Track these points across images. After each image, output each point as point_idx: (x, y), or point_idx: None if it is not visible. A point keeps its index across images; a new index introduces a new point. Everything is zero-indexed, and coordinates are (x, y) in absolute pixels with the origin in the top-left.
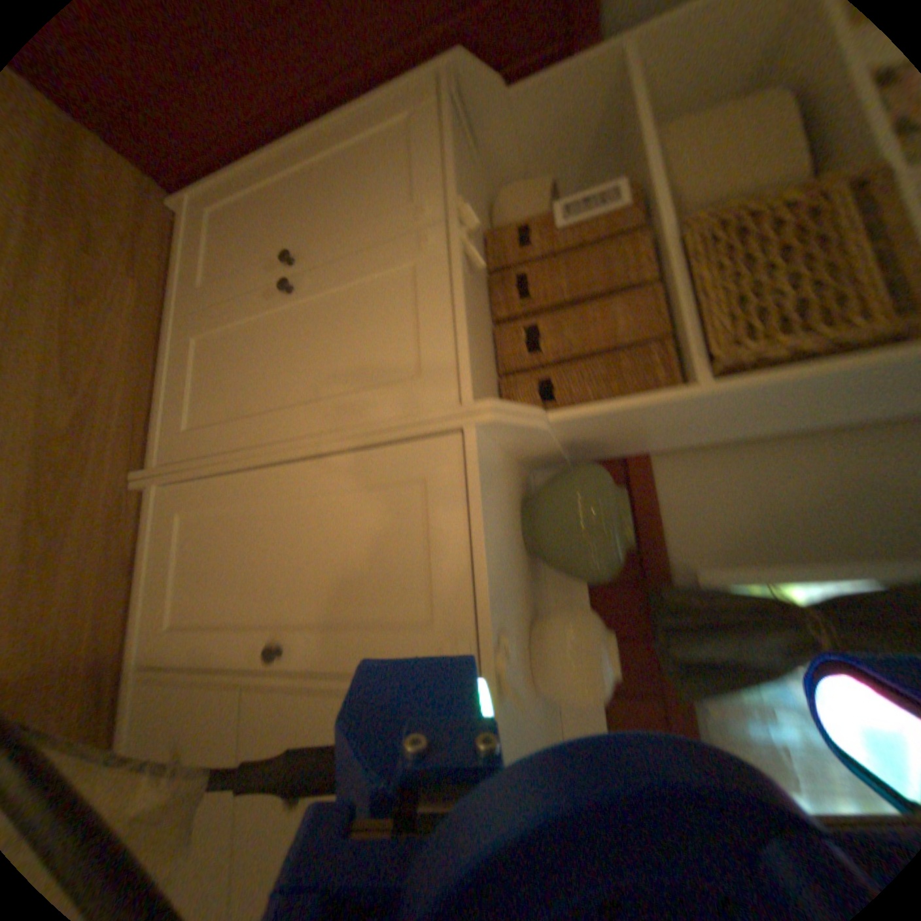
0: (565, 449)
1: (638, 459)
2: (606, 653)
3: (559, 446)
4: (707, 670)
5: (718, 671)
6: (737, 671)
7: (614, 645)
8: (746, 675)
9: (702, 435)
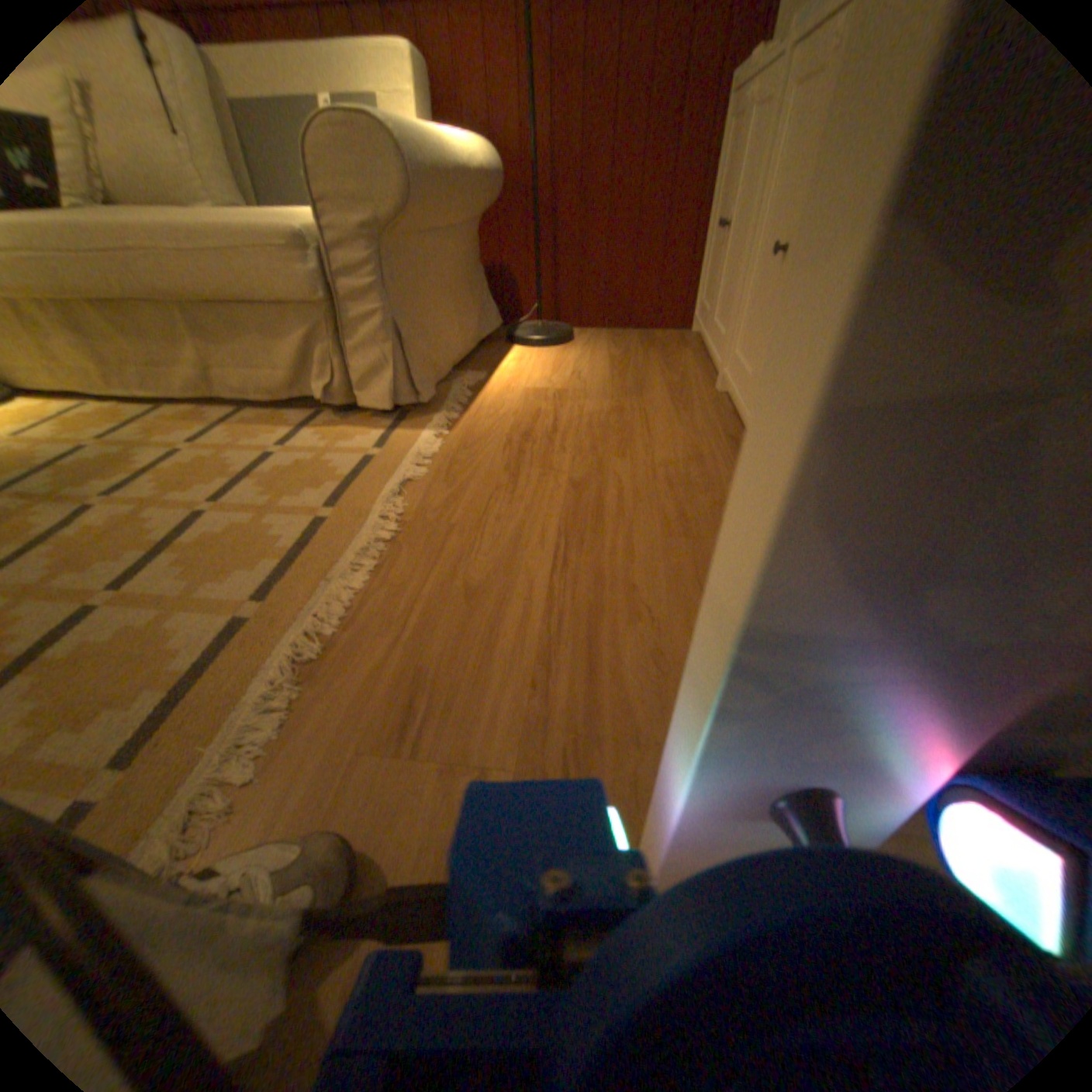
0: None
1: None
2: None
3: None
4: None
5: None
6: None
7: None
8: None
9: None
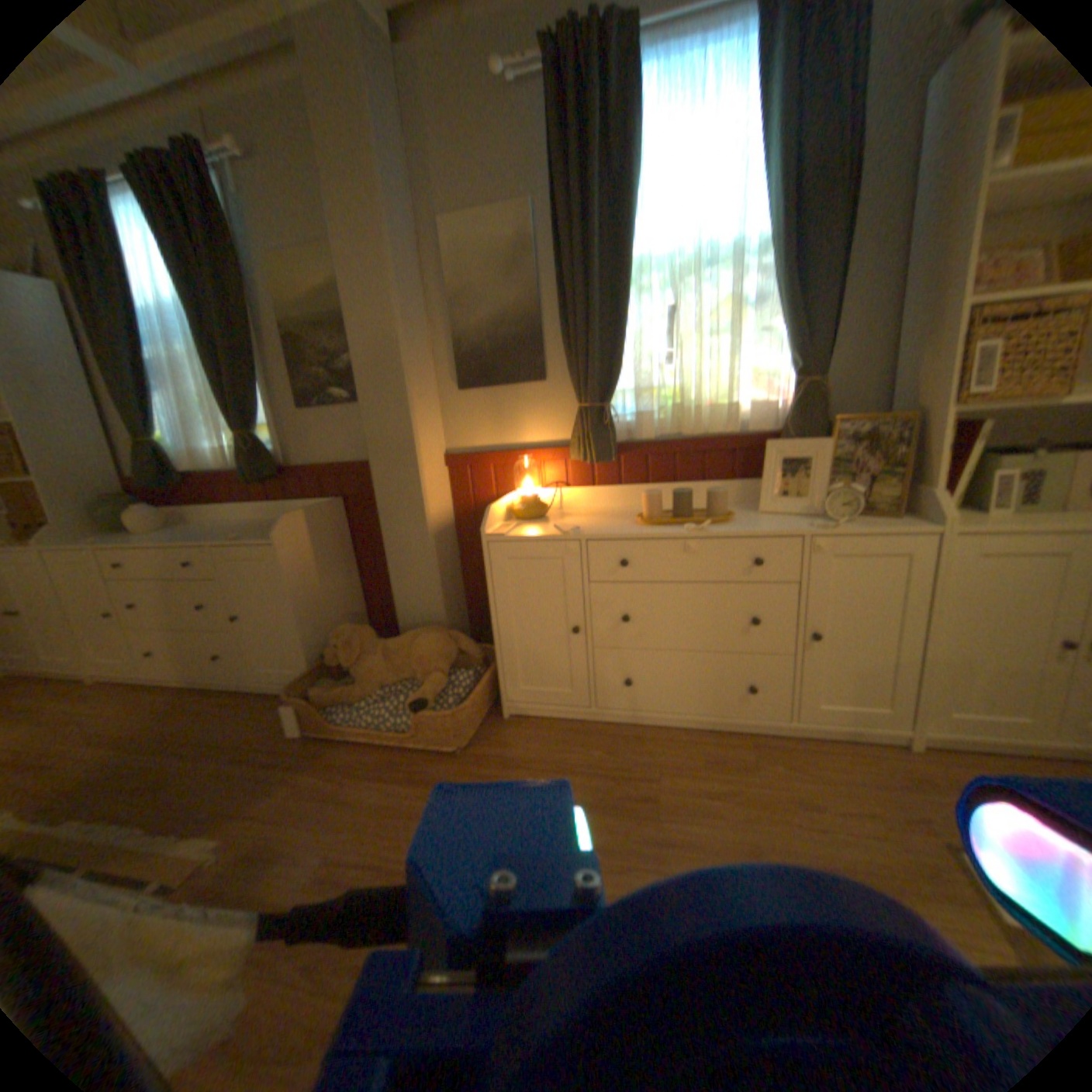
0: (86, 517)
1: (118, 484)
2: (128, 511)
3: (75, 520)
4: (155, 474)
5: (155, 471)
6: (151, 466)
7: (140, 506)
8: (154, 462)
9: (81, 469)
